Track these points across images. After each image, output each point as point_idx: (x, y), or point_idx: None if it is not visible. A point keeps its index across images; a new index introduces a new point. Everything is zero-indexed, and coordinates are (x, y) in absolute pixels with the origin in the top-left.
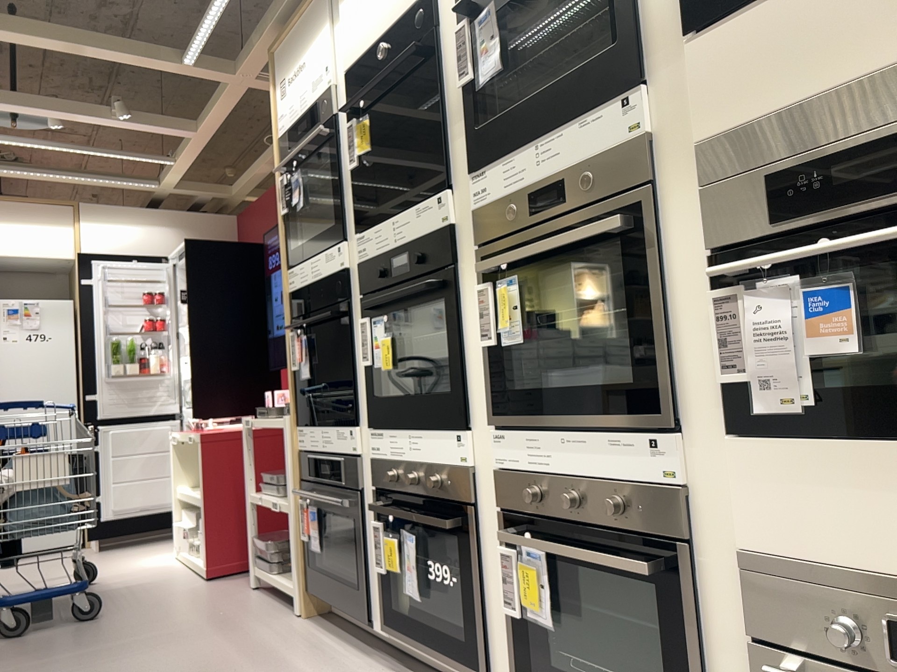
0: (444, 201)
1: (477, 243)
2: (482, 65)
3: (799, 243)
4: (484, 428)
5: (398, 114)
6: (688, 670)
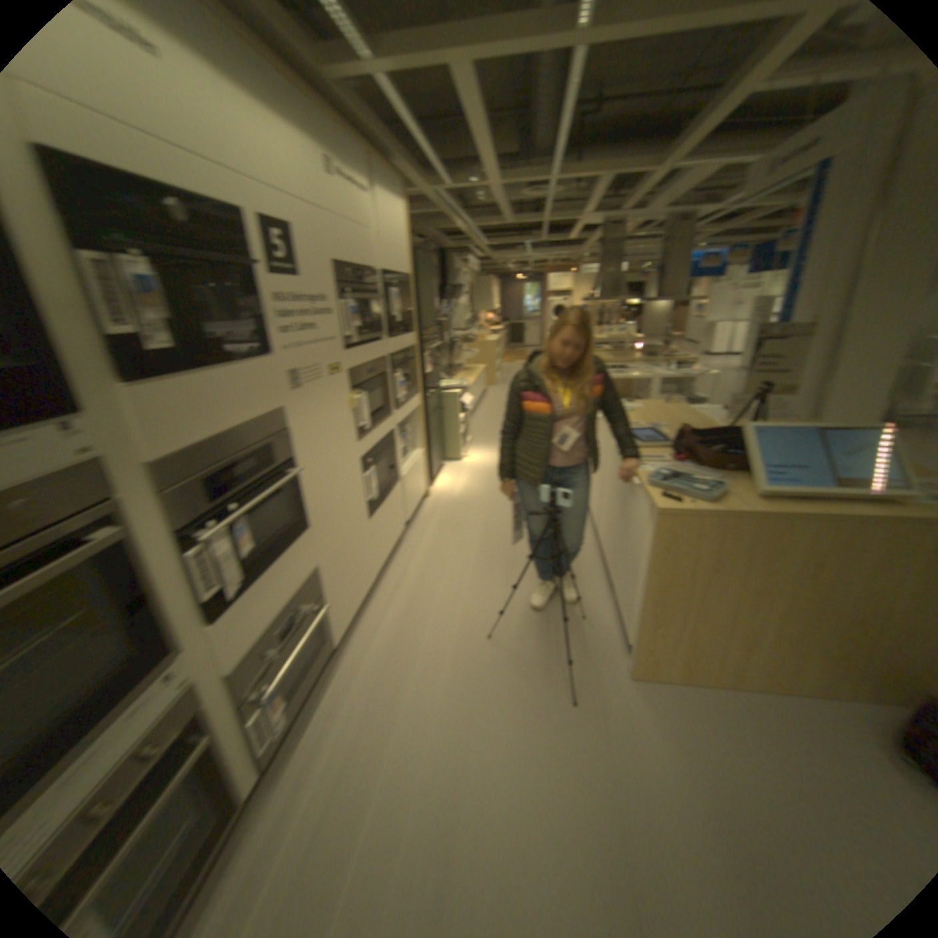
0: None
1: None
2: None
3: (218, 511)
4: None
5: None
6: (221, 769)
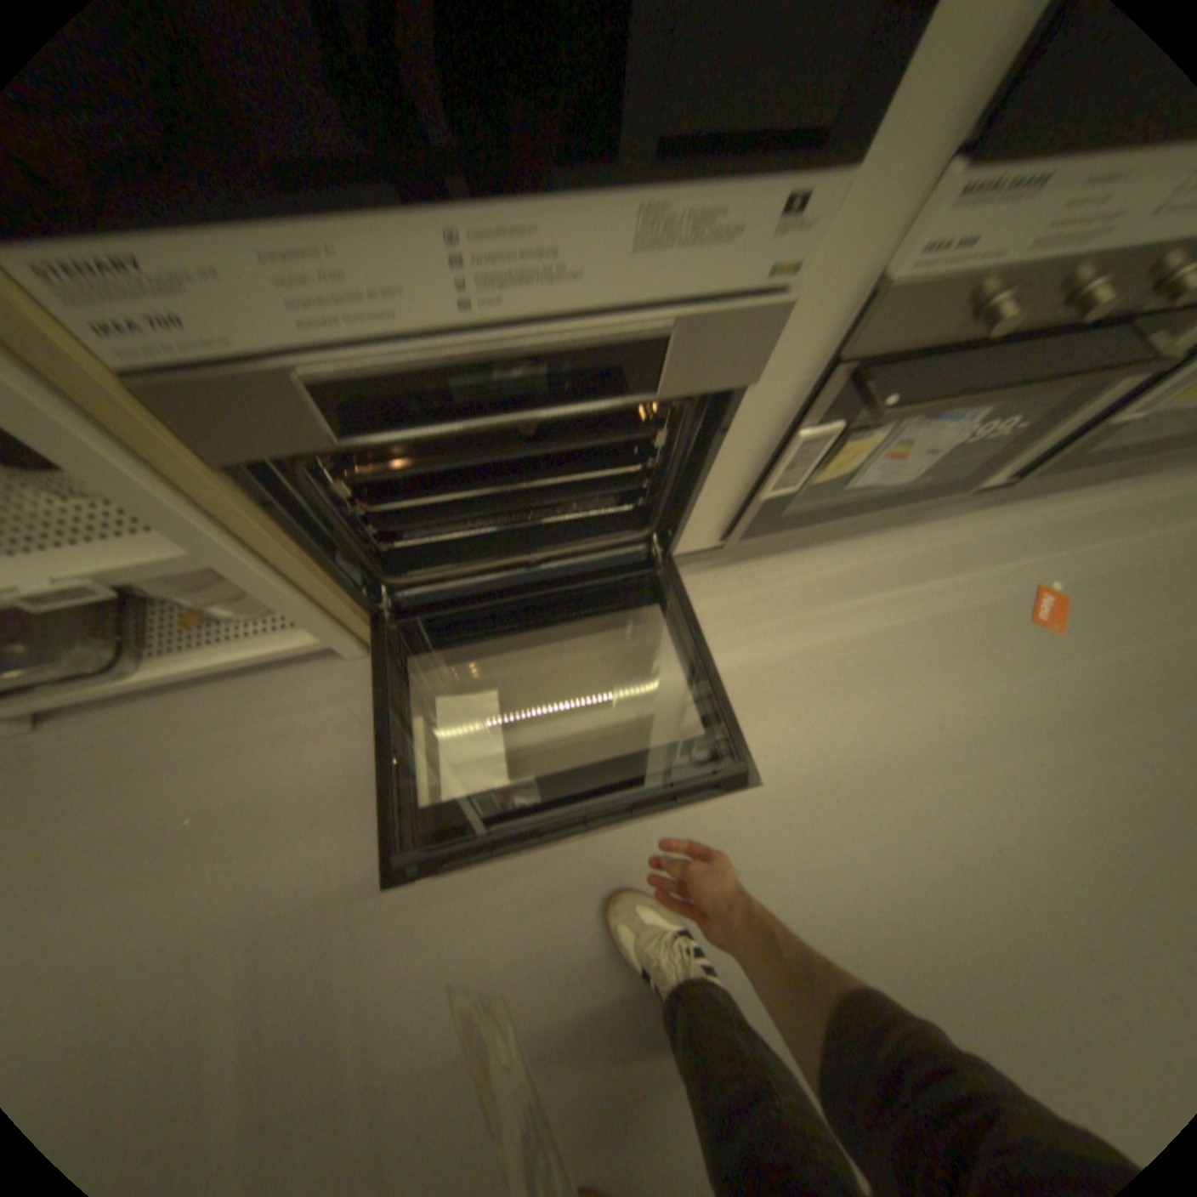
0: None
1: None
2: None
3: None
4: None
5: None
6: None
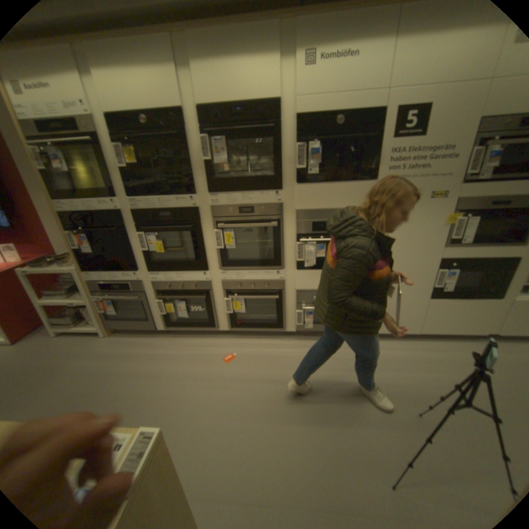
0: (195, 200)
1: (212, 218)
2: (217, 158)
3: (315, 237)
4: (215, 271)
5: (153, 151)
6: (282, 312)
